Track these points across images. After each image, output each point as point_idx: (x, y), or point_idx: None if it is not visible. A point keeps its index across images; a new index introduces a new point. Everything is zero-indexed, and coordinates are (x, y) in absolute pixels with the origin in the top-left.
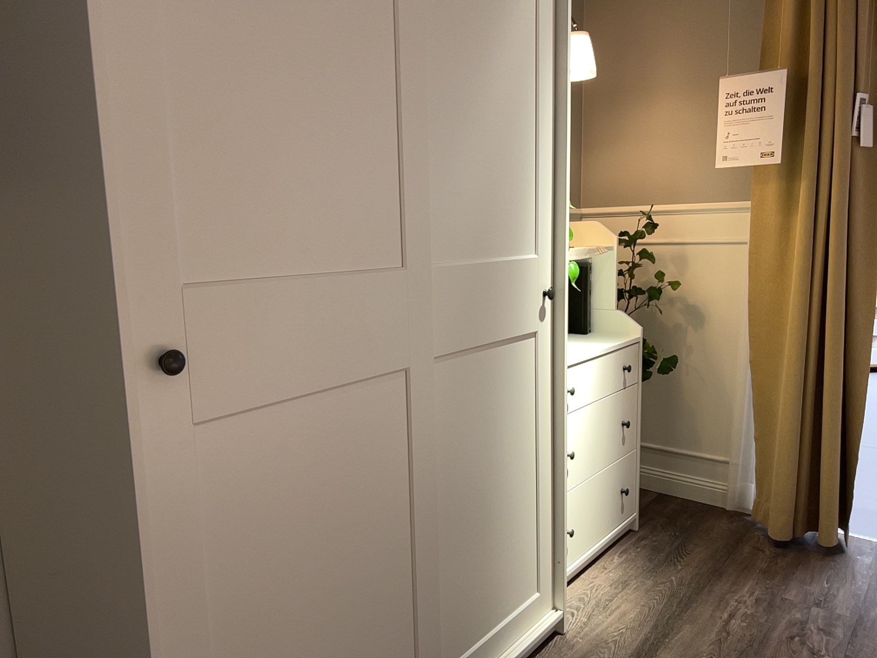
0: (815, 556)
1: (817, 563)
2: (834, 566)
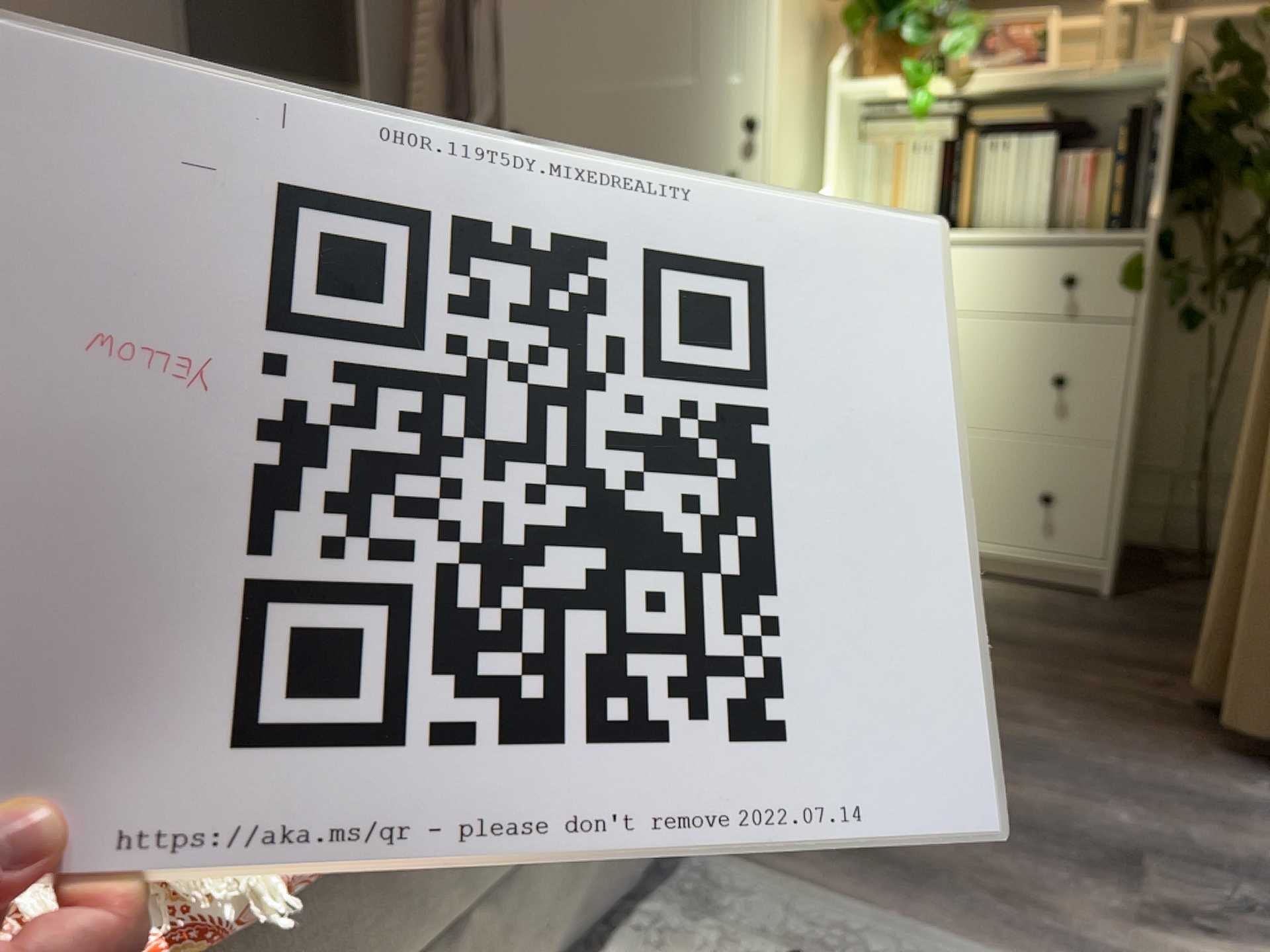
0: (1215, 749)
1: (1178, 744)
2: (1187, 762)
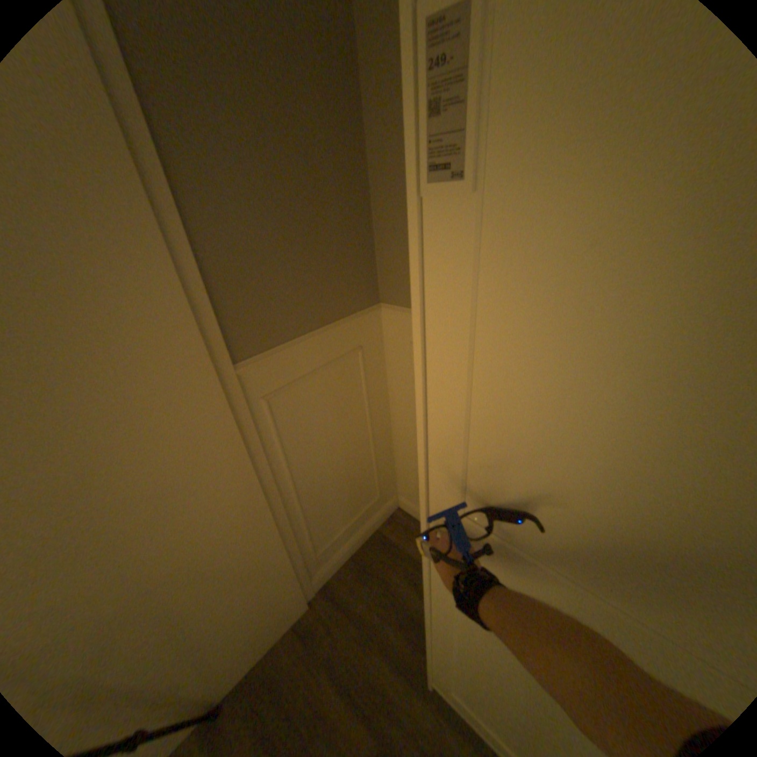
0: None
1: None
2: None
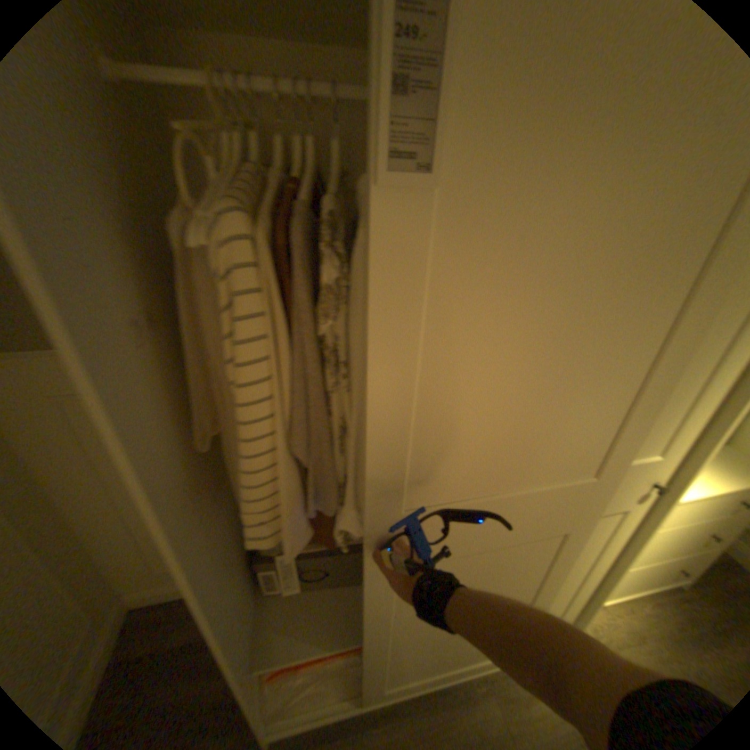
0: None
1: None
2: None
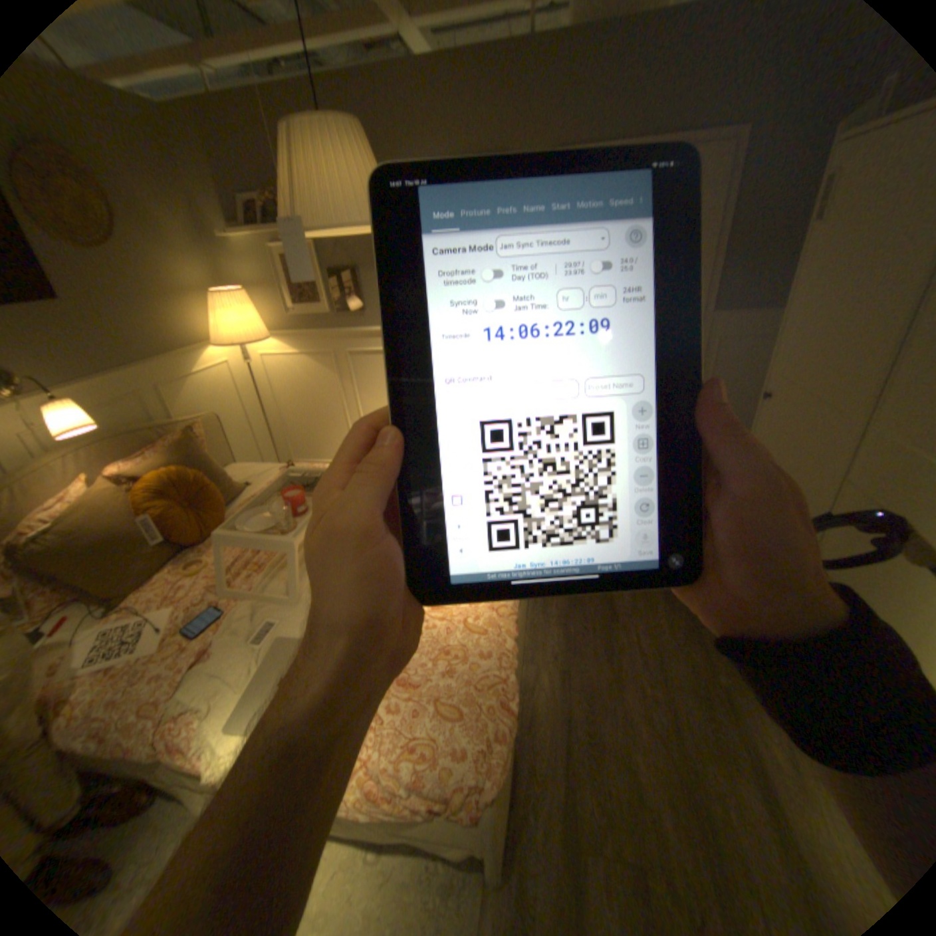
0: None
1: None
2: None
